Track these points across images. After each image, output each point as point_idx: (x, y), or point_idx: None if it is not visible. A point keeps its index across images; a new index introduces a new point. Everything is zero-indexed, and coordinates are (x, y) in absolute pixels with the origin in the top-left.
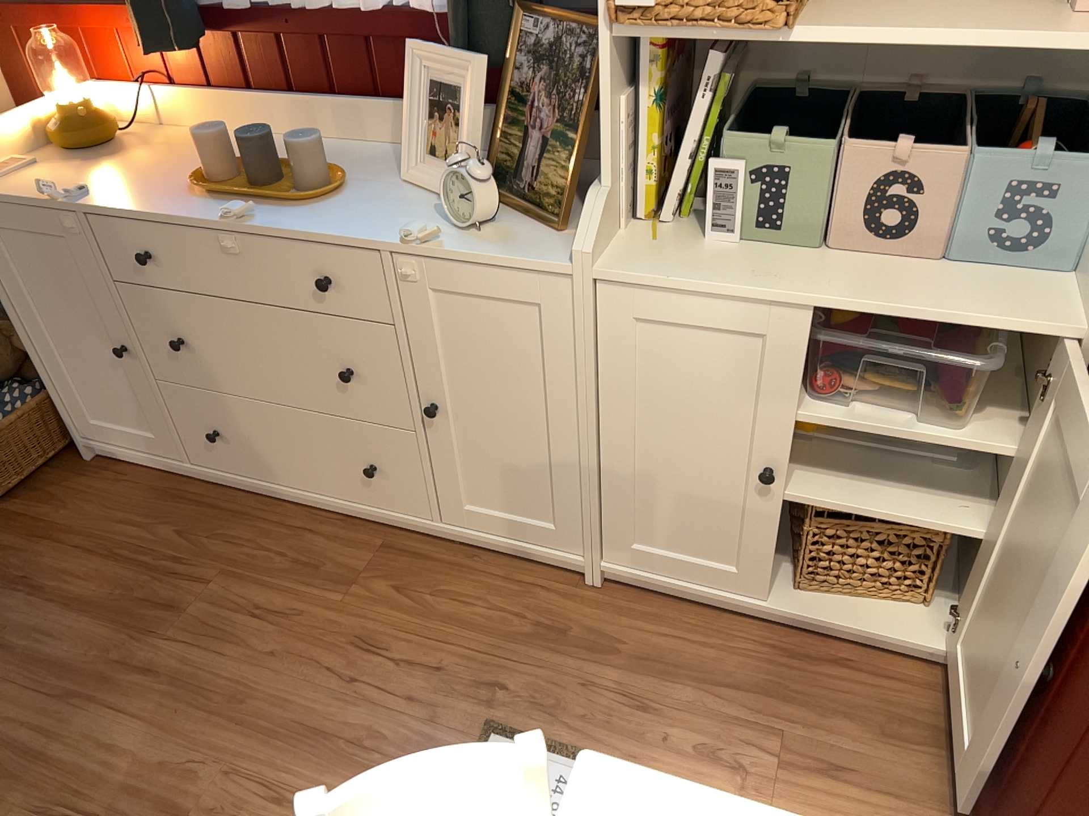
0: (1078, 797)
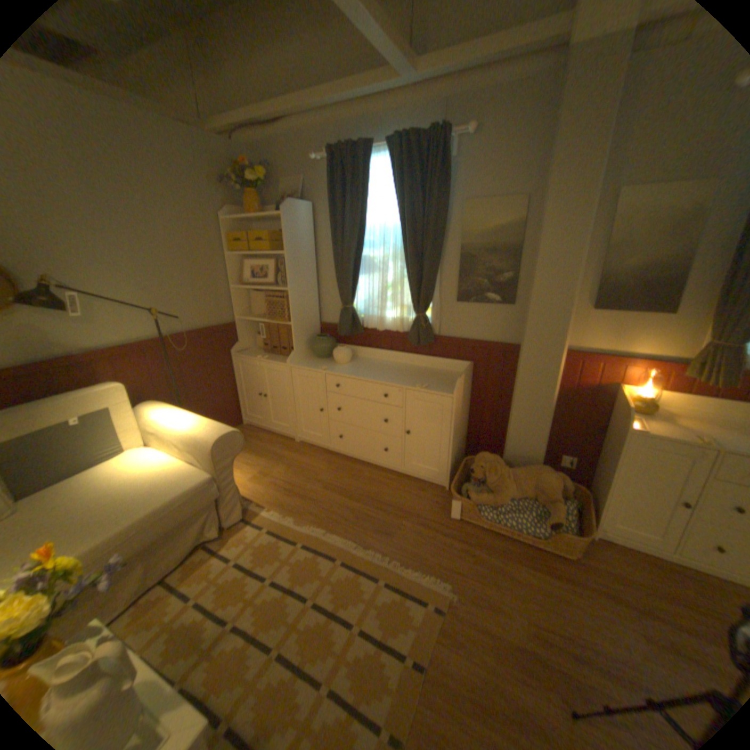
0: None
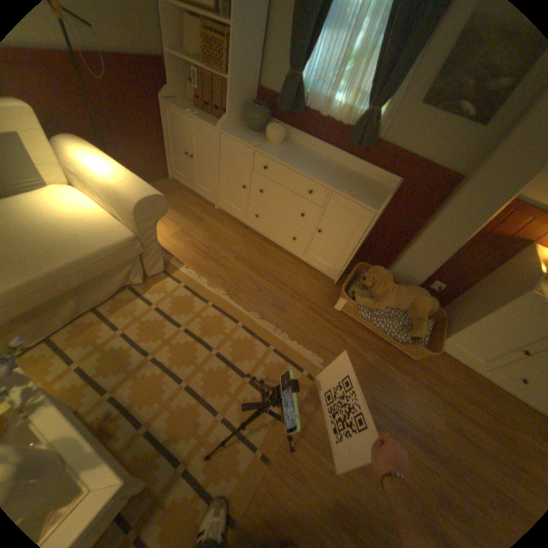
0: None
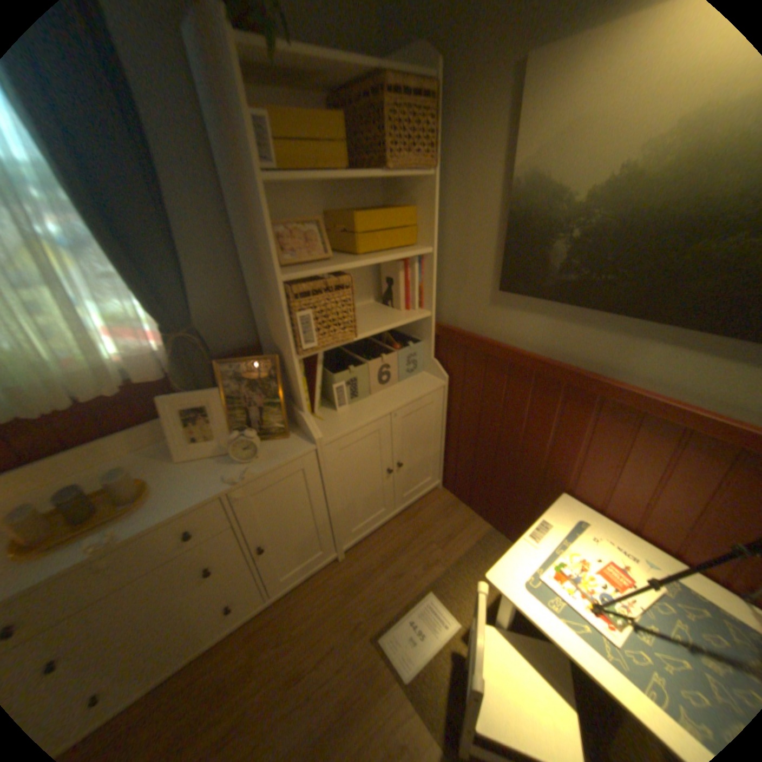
0: (521, 484)
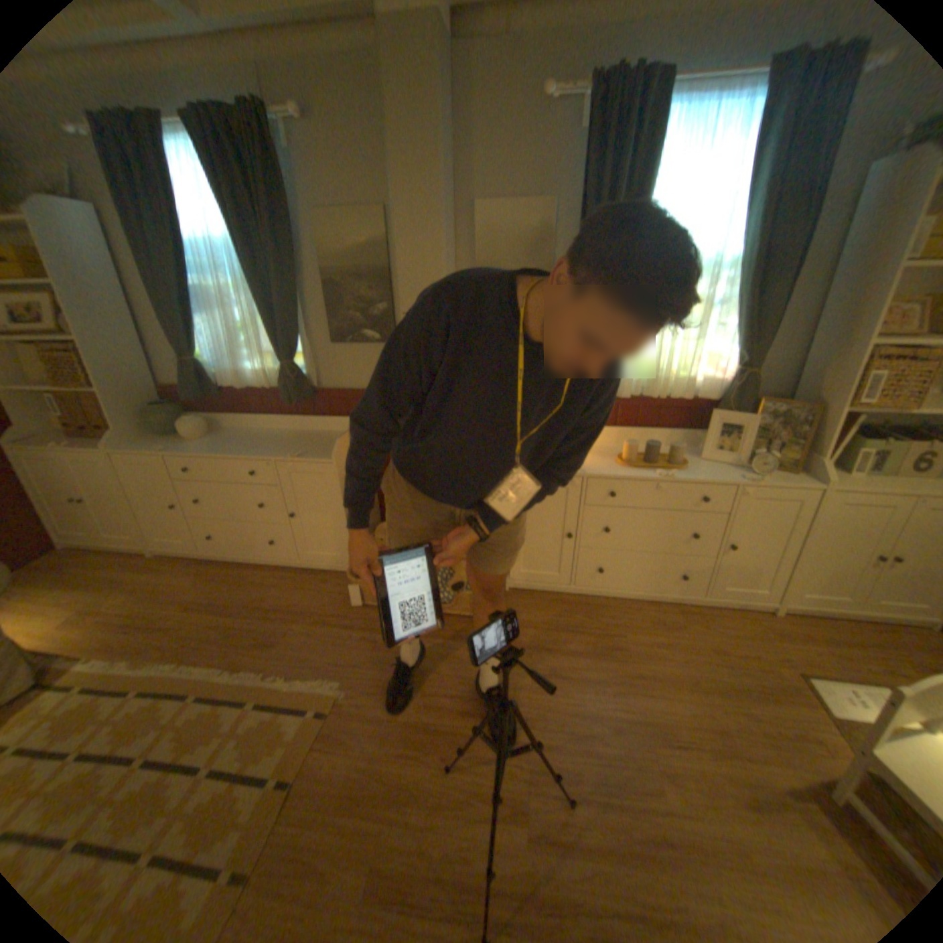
0: None
